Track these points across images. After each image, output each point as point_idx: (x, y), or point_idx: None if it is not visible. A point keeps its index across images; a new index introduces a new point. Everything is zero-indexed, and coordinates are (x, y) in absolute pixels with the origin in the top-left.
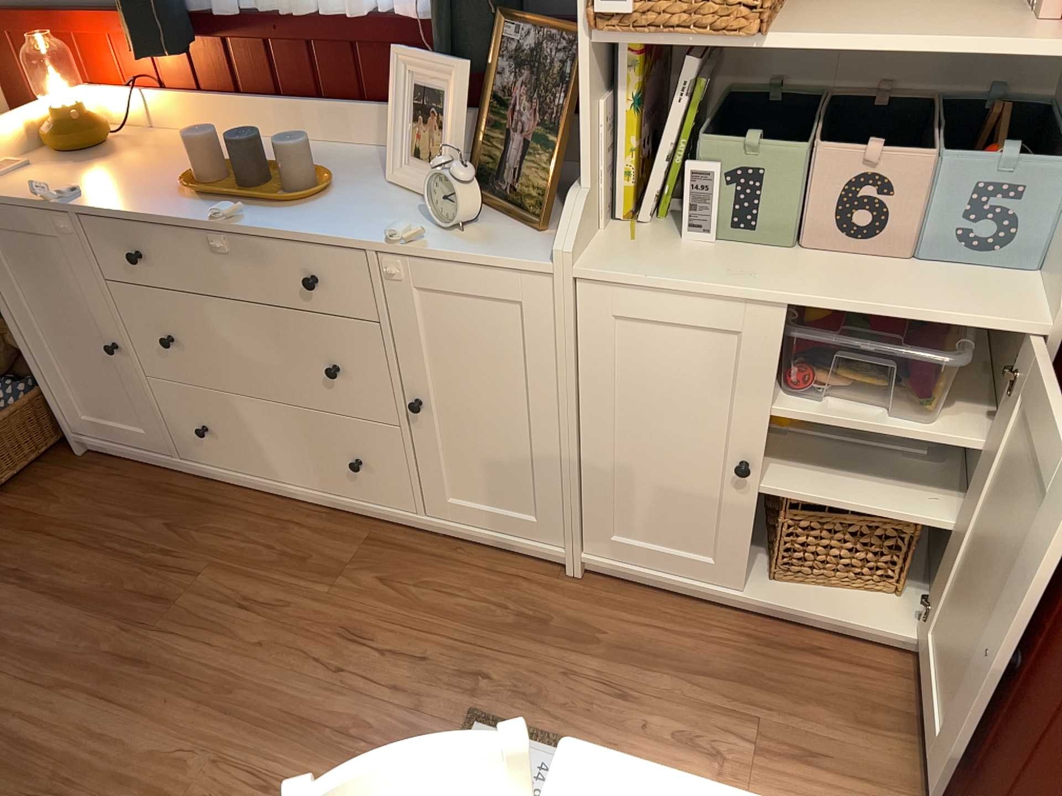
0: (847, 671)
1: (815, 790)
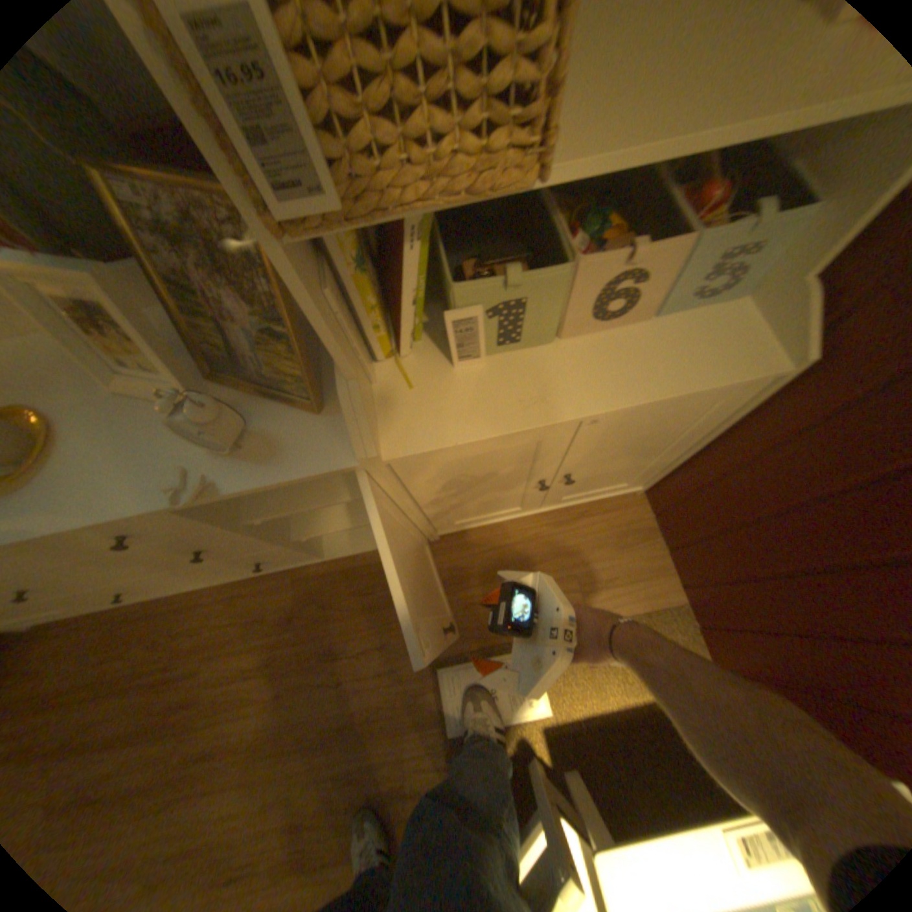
0: (606, 523)
1: (622, 606)
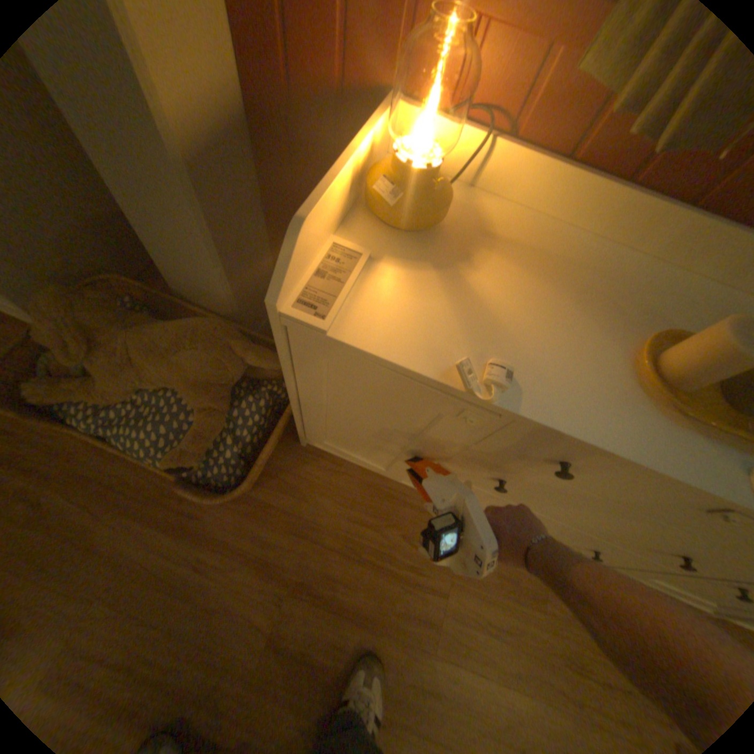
0: None
1: None
